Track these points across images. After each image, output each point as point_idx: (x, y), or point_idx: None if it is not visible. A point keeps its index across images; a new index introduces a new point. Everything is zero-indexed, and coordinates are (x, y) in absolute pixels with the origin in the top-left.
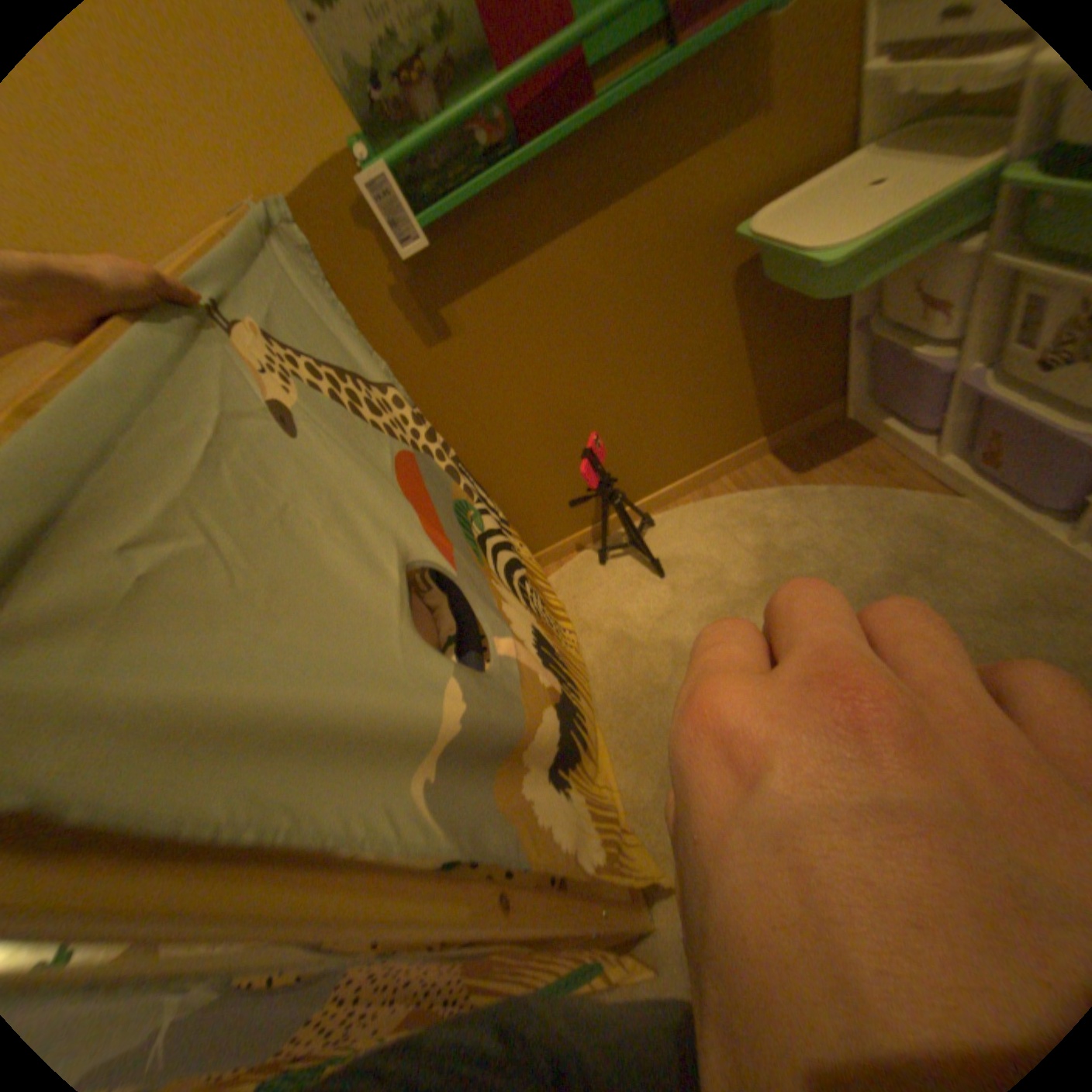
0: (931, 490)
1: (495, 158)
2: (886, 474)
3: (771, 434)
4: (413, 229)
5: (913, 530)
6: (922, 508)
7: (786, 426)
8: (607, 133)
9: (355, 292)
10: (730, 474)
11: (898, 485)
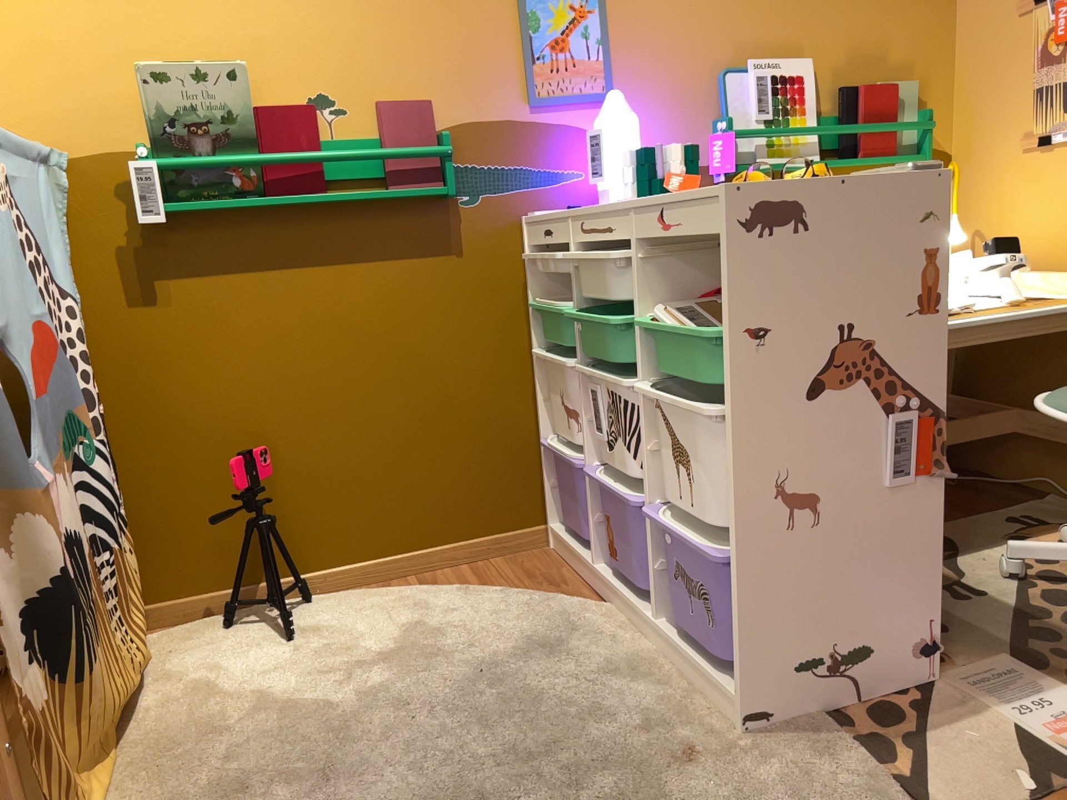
0: (586, 600)
1: (245, 199)
2: (557, 588)
3: (468, 541)
4: (161, 209)
5: (553, 621)
6: (569, 608)
7: (485, 537)
8: (336, 222)
9: (90, 239)
10: (417, 573)
11: (561, 595)
